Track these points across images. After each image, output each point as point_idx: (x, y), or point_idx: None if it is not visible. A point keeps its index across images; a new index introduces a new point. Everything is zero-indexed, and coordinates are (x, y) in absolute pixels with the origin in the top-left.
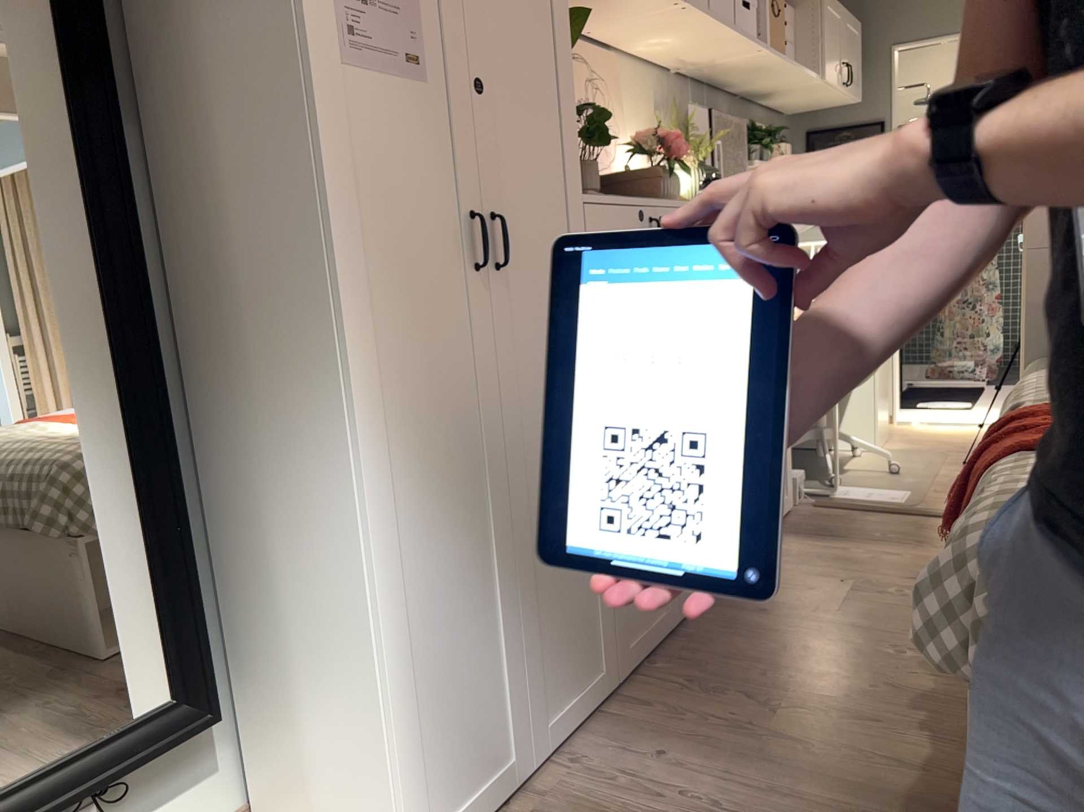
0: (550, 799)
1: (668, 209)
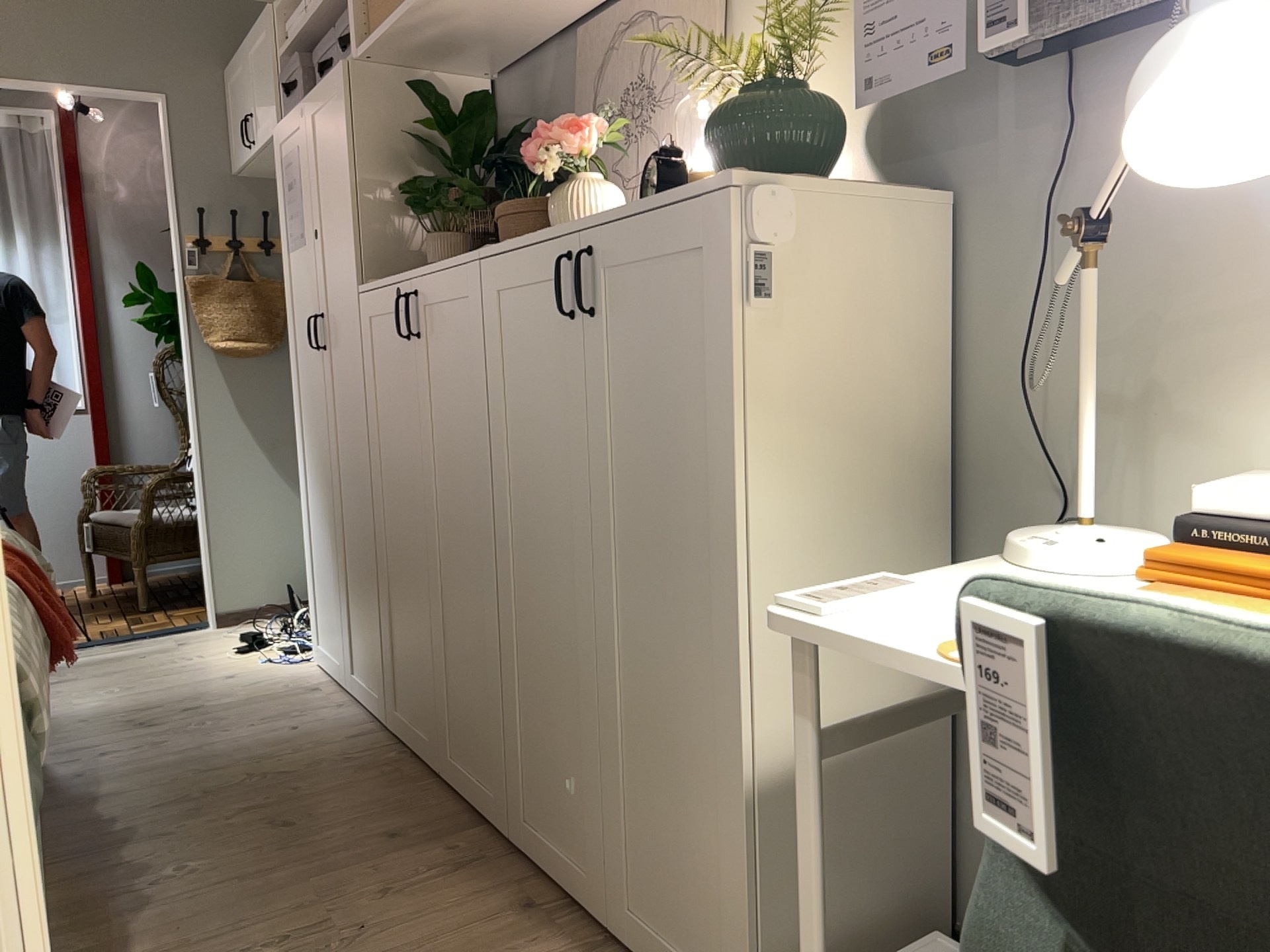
0: (325, 697)
1: (421, 279)
